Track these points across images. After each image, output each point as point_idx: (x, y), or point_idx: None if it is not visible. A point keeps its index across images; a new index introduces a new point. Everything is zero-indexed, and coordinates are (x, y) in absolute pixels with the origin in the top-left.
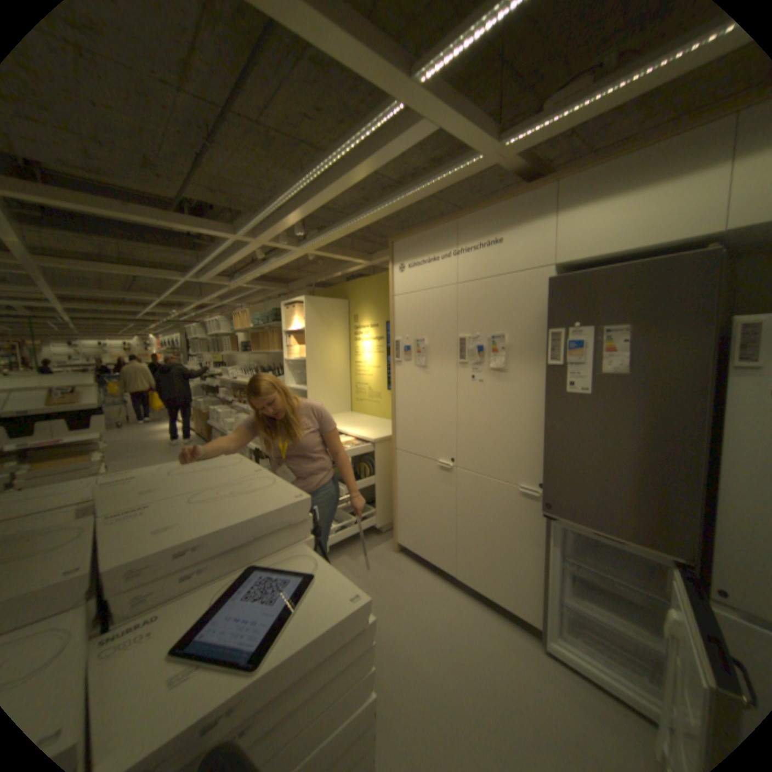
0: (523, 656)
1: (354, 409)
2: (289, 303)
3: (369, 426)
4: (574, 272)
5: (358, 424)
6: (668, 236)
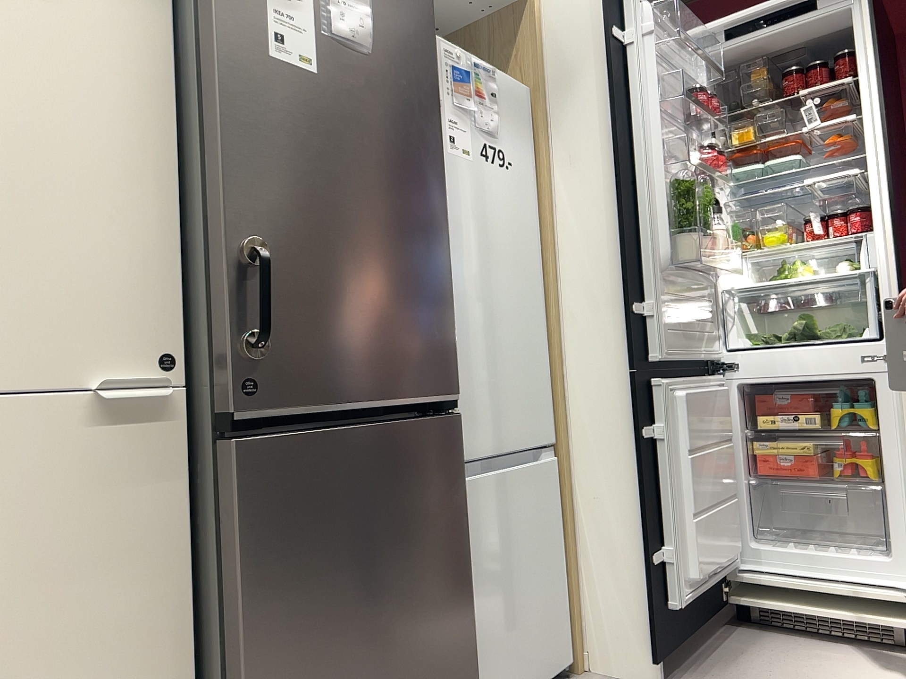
0: None
1: None
2: None
3: None
4: None
5: None
6: None
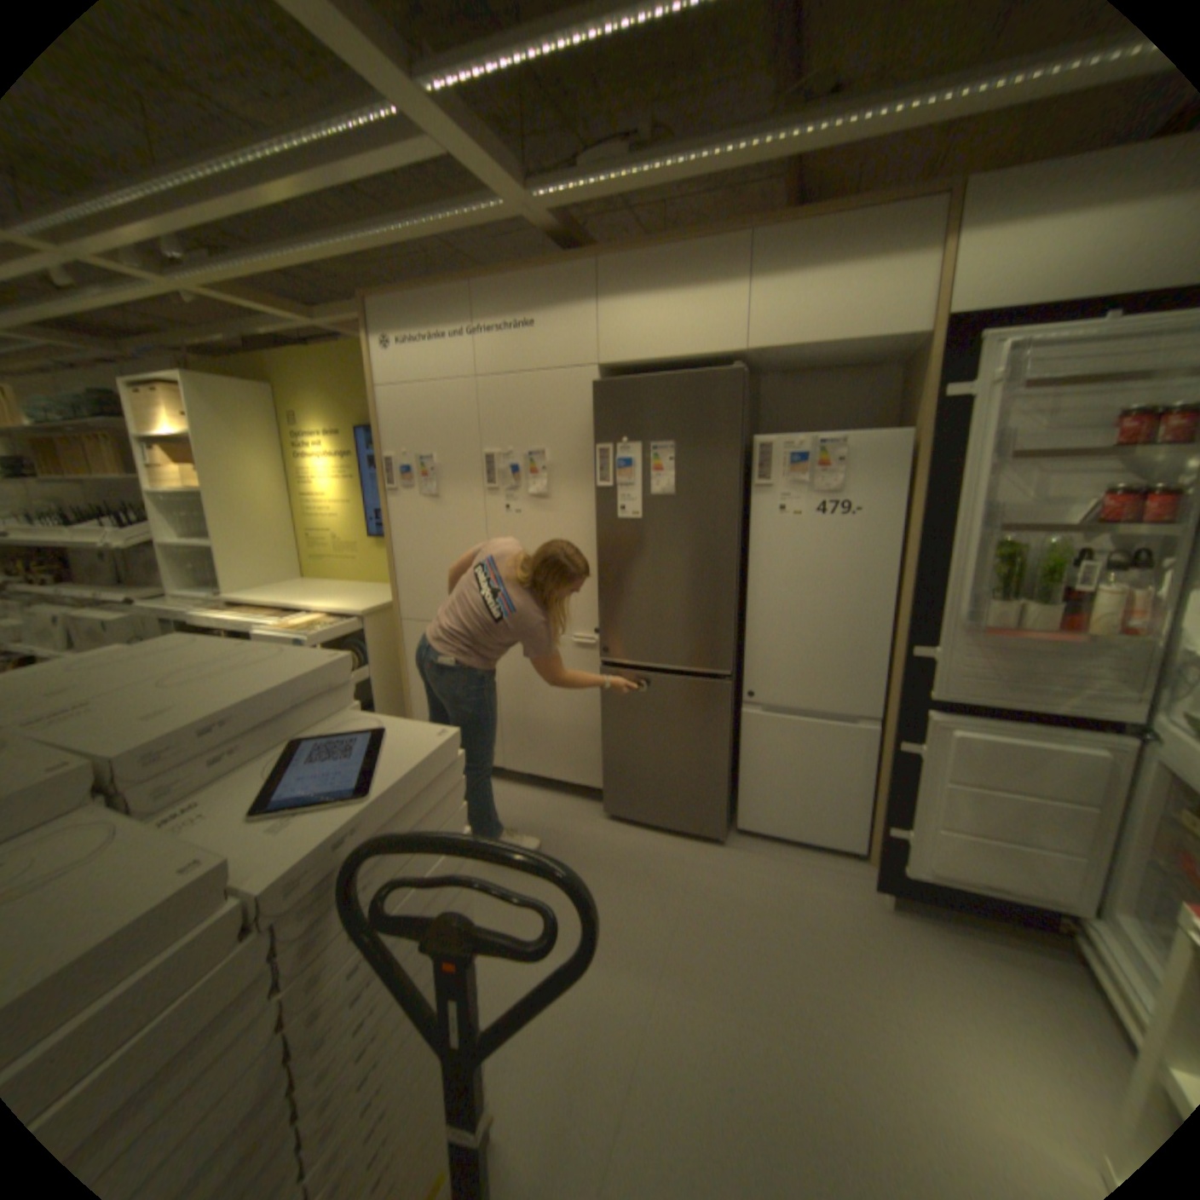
0: (589, 820)
1: (308, 573)
2: (142, 382)
3: (346, 595)
4: (620, 378)
5: (325, 594)
6: (704, 348)
